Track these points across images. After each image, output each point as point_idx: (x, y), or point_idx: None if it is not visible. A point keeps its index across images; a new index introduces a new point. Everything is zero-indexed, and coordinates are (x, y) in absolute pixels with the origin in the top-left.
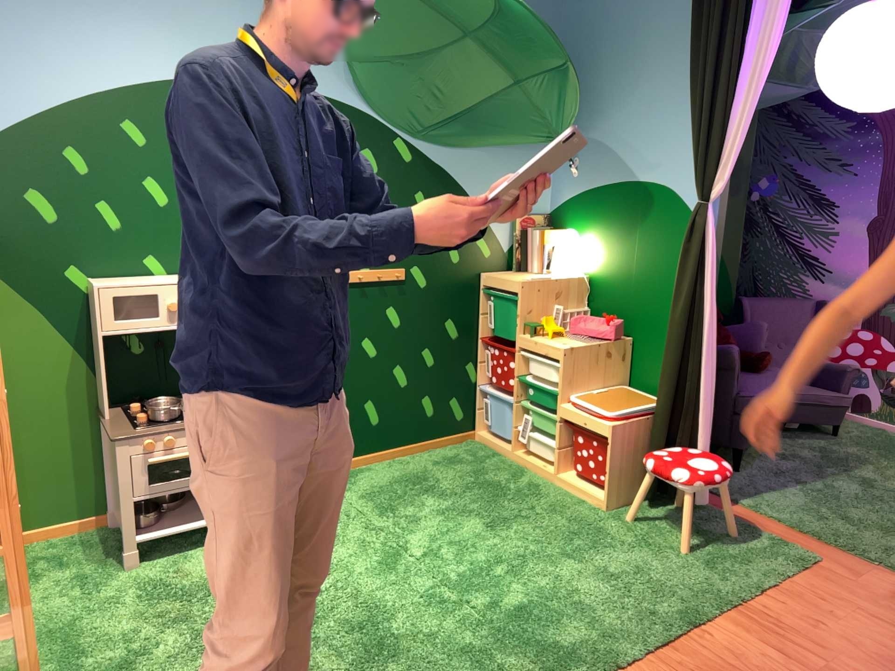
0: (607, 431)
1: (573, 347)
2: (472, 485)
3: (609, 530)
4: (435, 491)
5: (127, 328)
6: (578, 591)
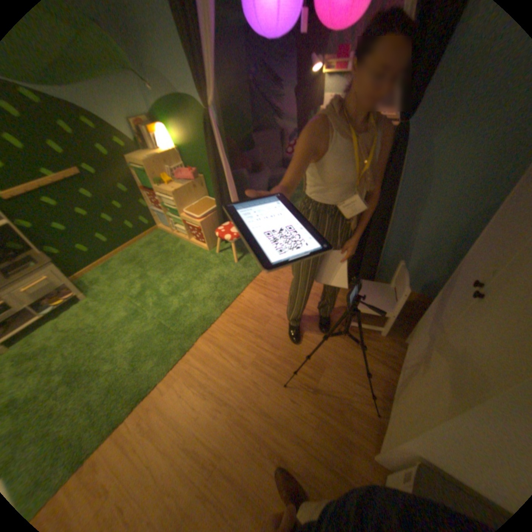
0: (198, 224)
1: (175, 190)
2: (156, 254)
3: (209, 260)
4: (141, 262)
5: None
6: (197, 294)
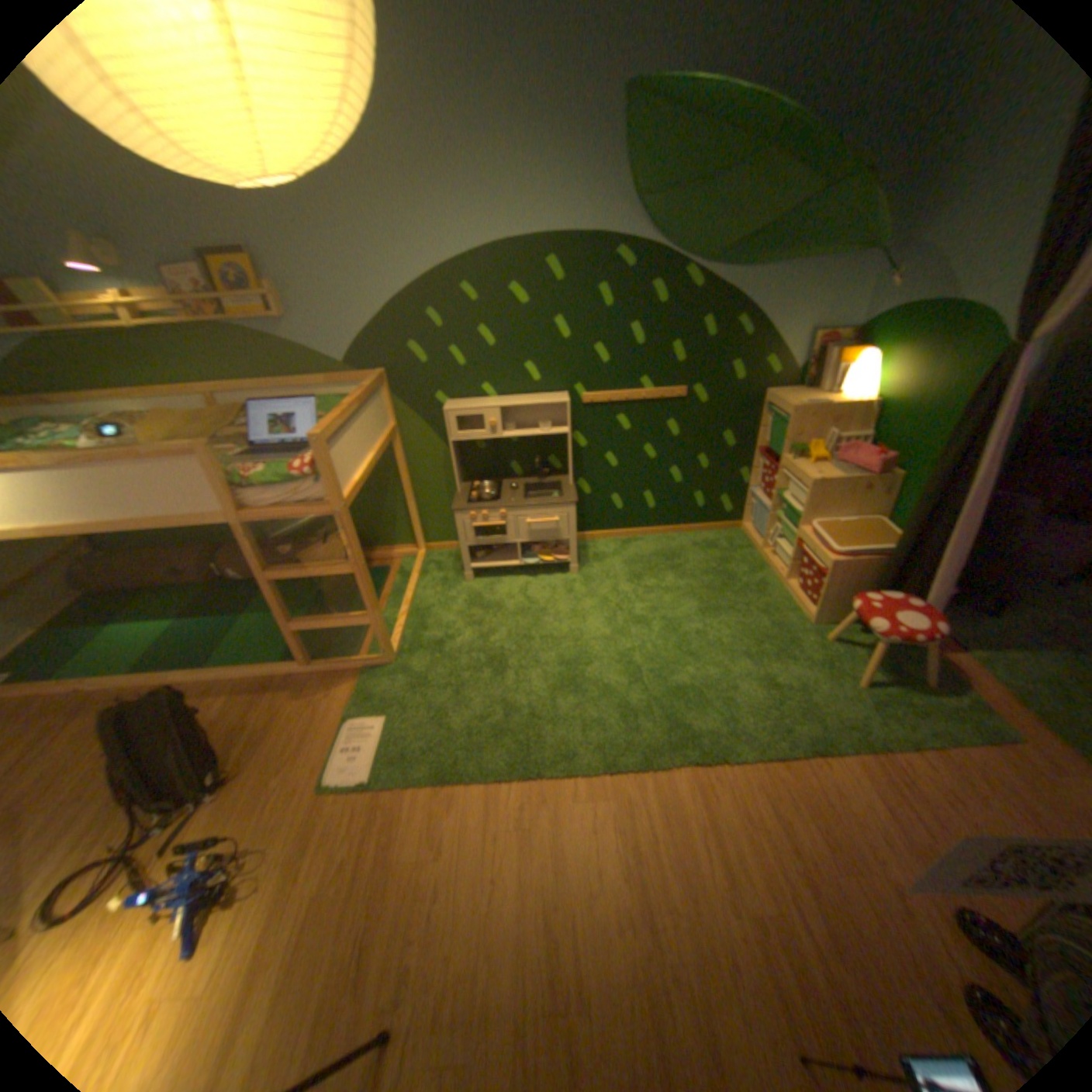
0: (828, 564)
1: (823, 480)
2: (711, 572)
3: (803, 644)
4: (679, 570)
5: (466, 437)
6: (737, 690)
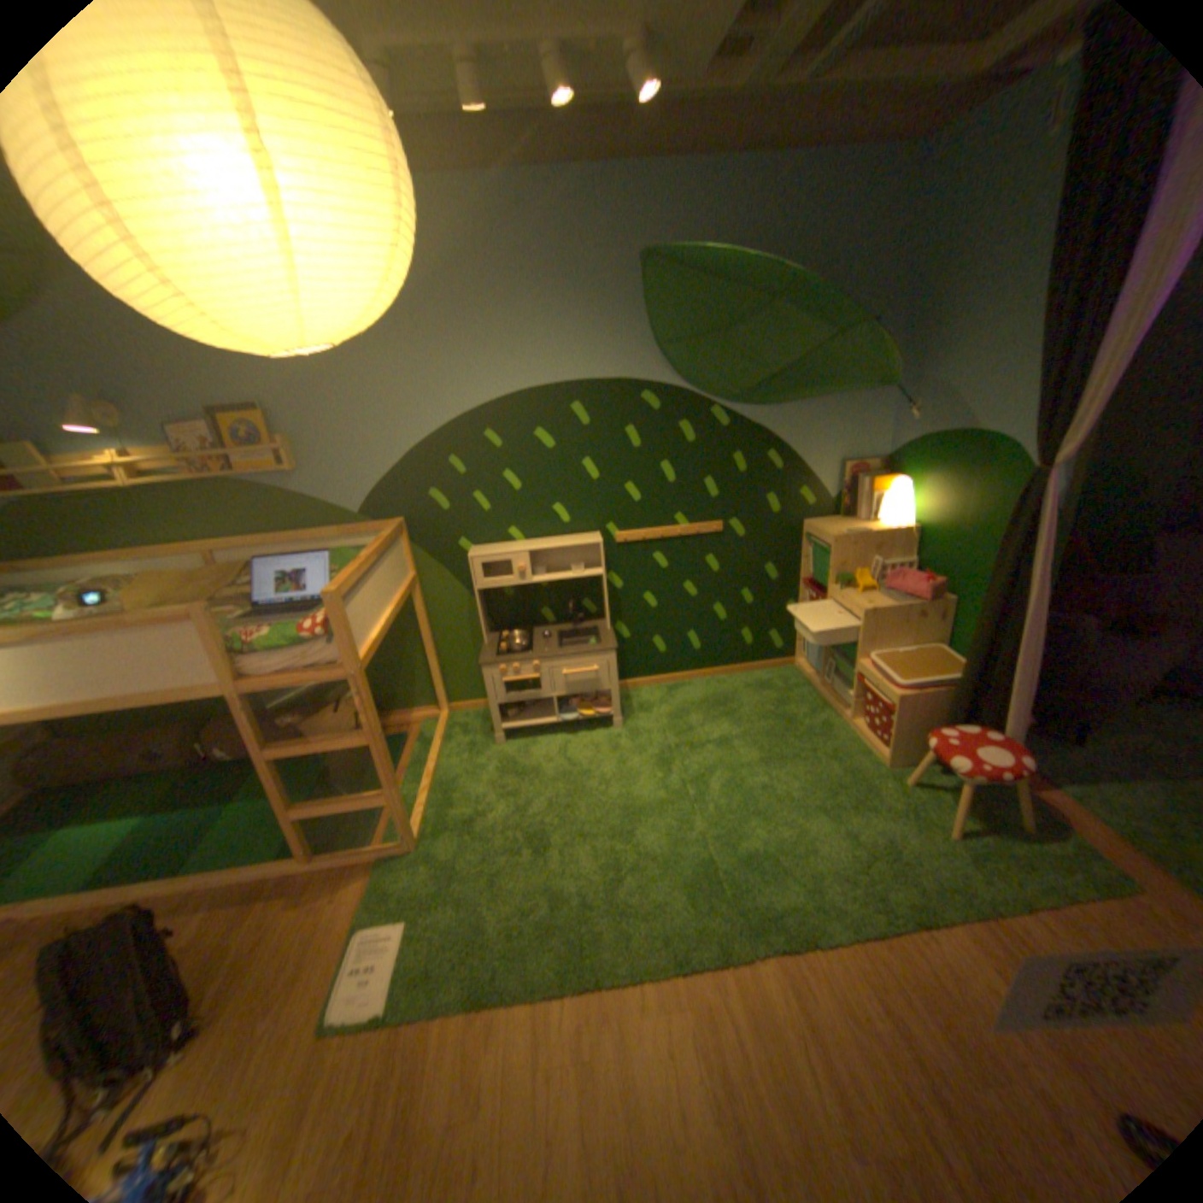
0: (894, 699)
1: (875, 609)
2: (769, 715)
3: (881, 792)
4: (734, 715)
5: (492, 584)
6: (817, 853)
